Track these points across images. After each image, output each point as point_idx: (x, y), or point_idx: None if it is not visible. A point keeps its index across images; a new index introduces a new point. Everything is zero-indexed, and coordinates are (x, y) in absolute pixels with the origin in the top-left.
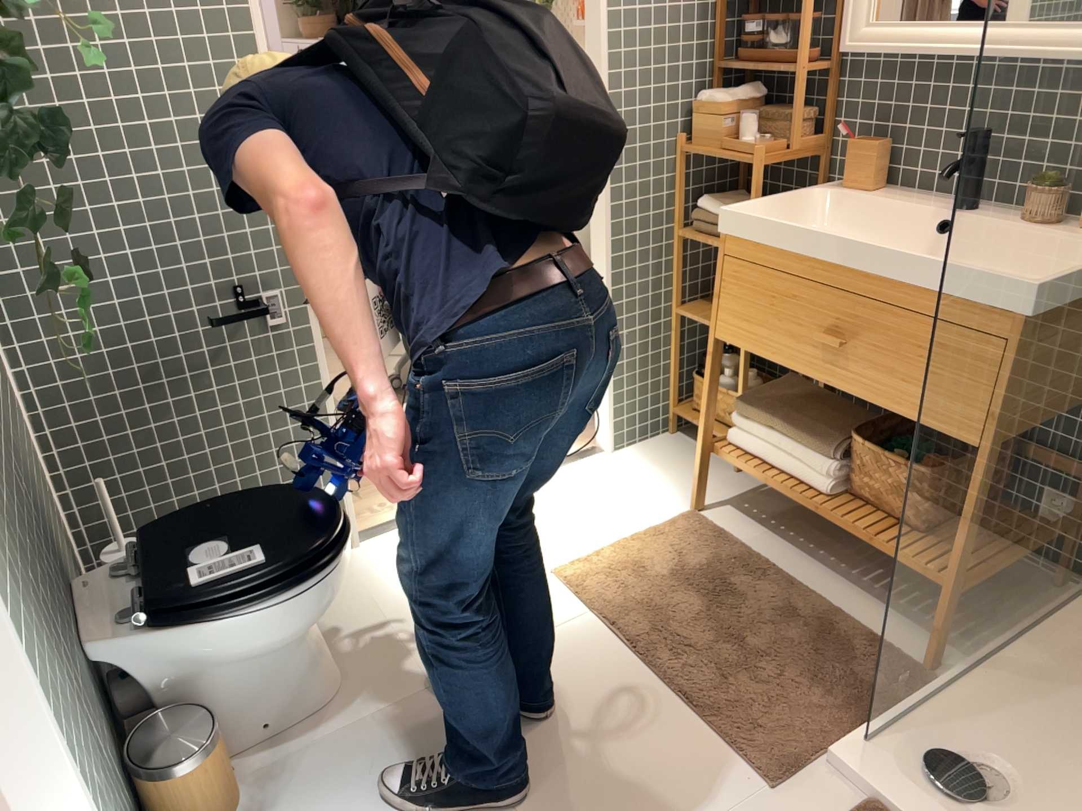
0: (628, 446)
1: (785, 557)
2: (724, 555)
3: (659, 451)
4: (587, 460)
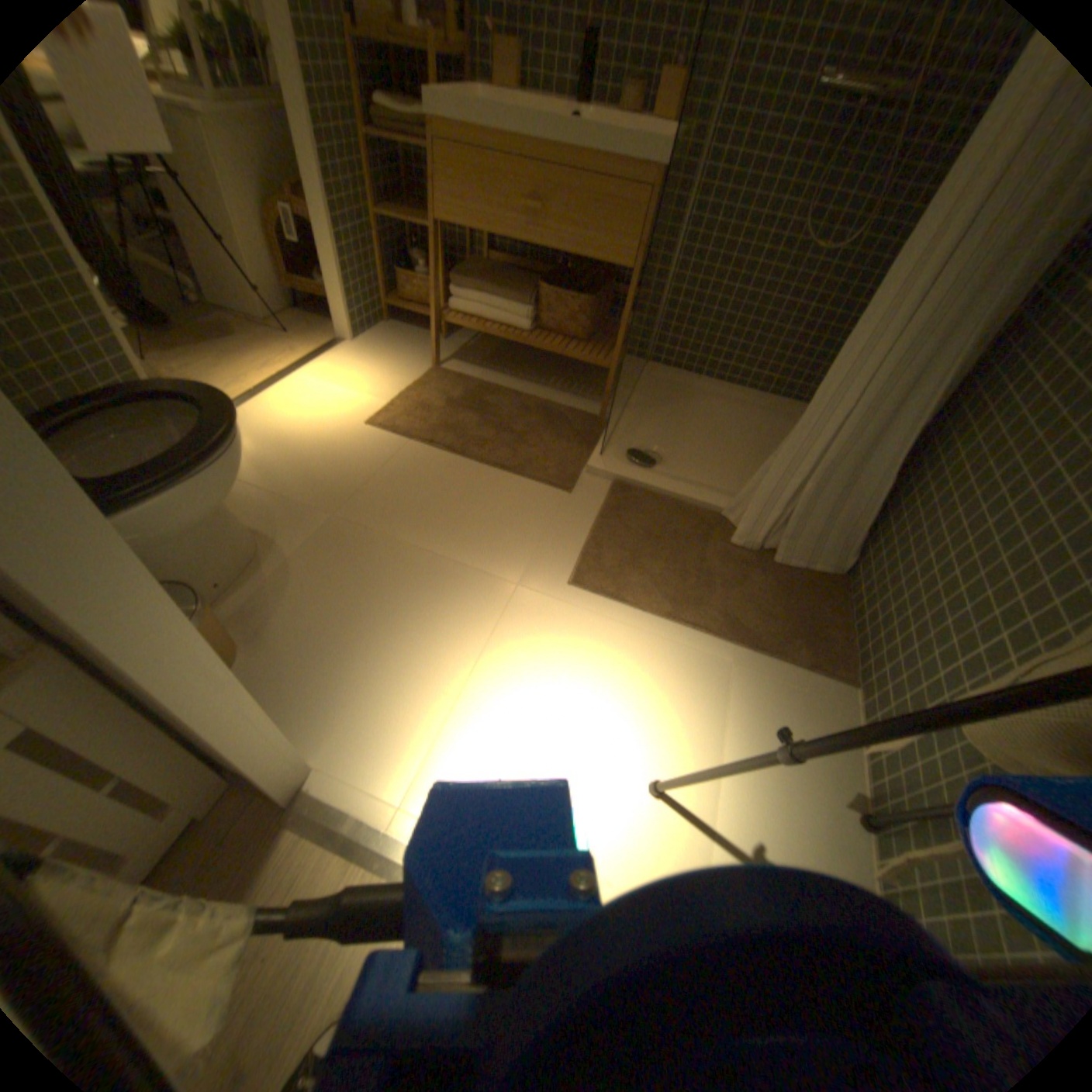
0: (361, 332)
1: (503, 379)
2: (468, 385)
3: (385, 332)
4: (336, 346)
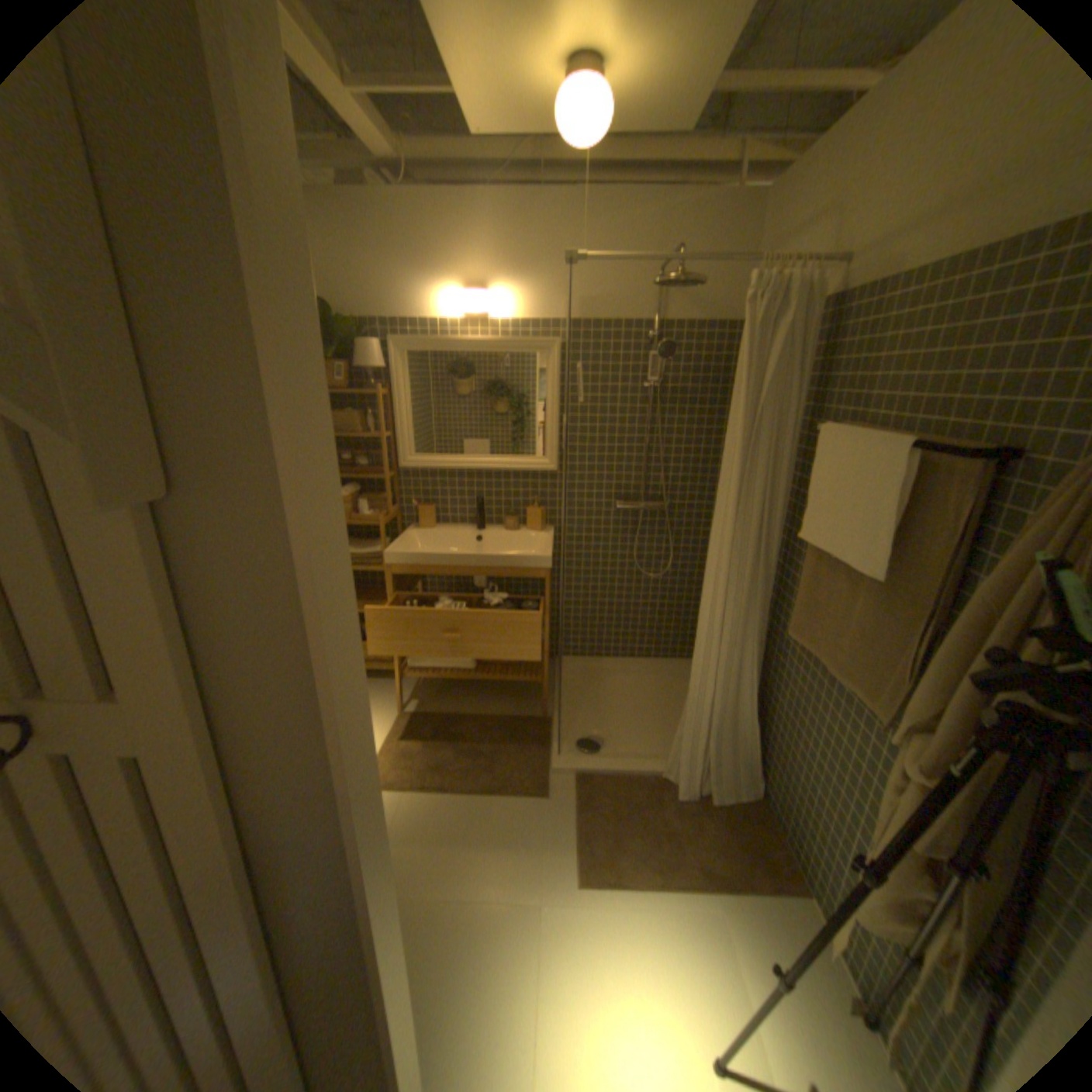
0: None
1: (459, 707)
2: (433, 722)
3: None
4: None
